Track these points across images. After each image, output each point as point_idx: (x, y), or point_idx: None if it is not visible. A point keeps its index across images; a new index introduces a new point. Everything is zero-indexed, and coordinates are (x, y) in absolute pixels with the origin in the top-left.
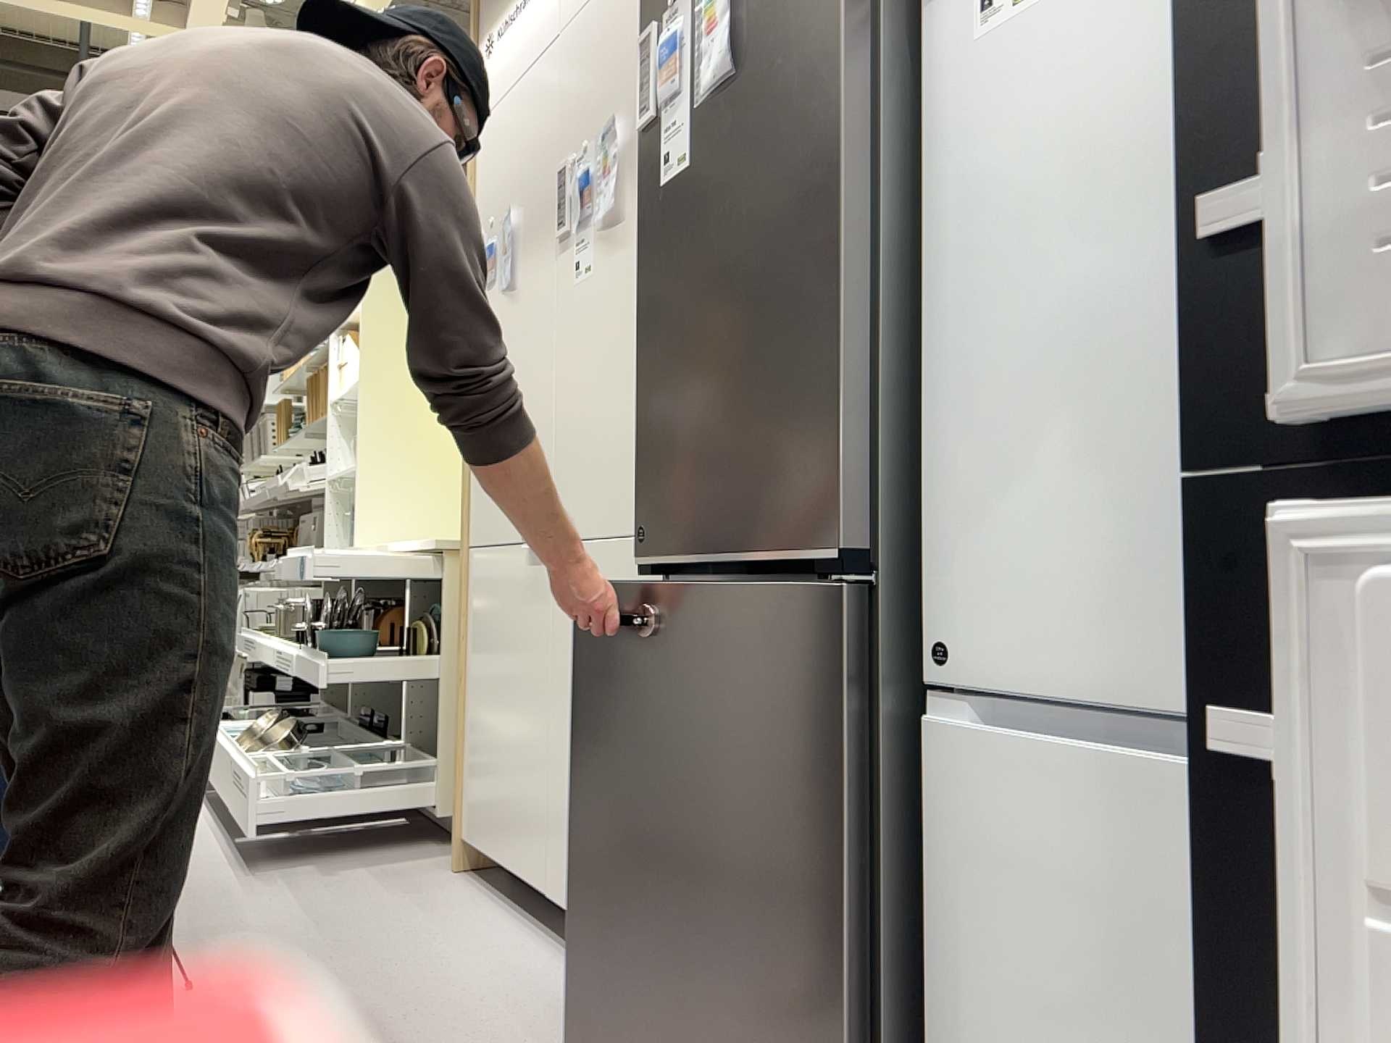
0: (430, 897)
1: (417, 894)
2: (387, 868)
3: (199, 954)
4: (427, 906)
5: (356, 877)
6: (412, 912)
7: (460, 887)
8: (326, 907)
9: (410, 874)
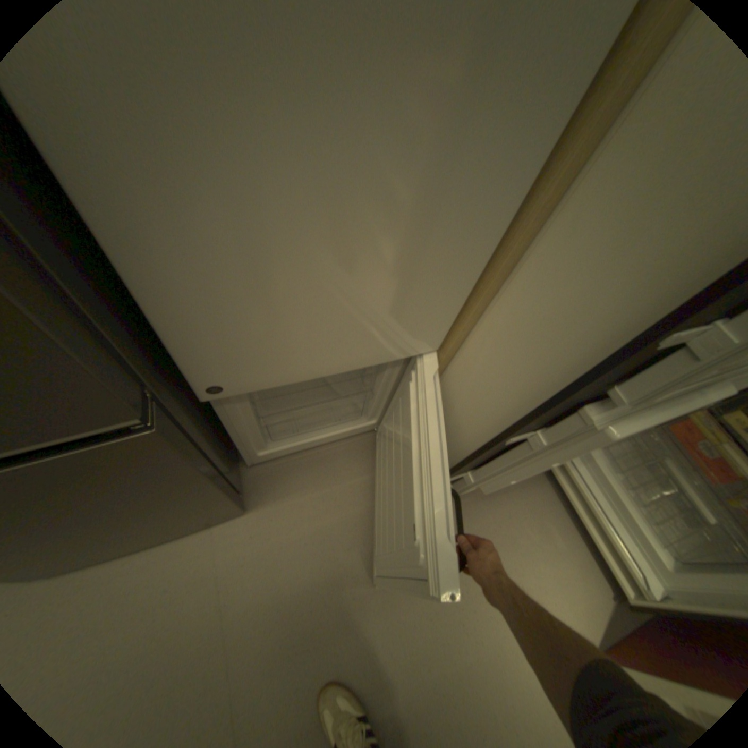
0: None
1: None
2: None
3: None
4: None
5: None
6: None
7: None
8: None
9: None
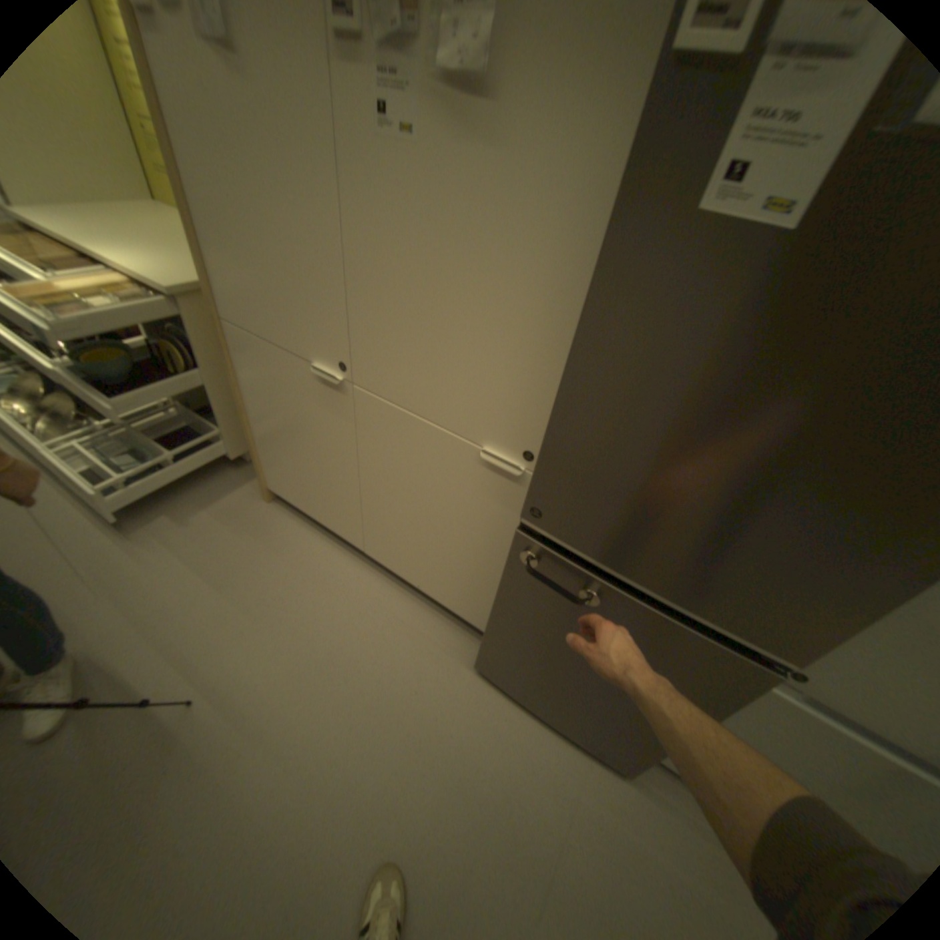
0: (272, 536)
1: (261, 534)
2: (220, 507)
3: (162, 653)
4: (277, 547)
5: (207, 523)
6: (271, 556)
7: (283, 519)
8: (211, 566)
9: (241, 511)
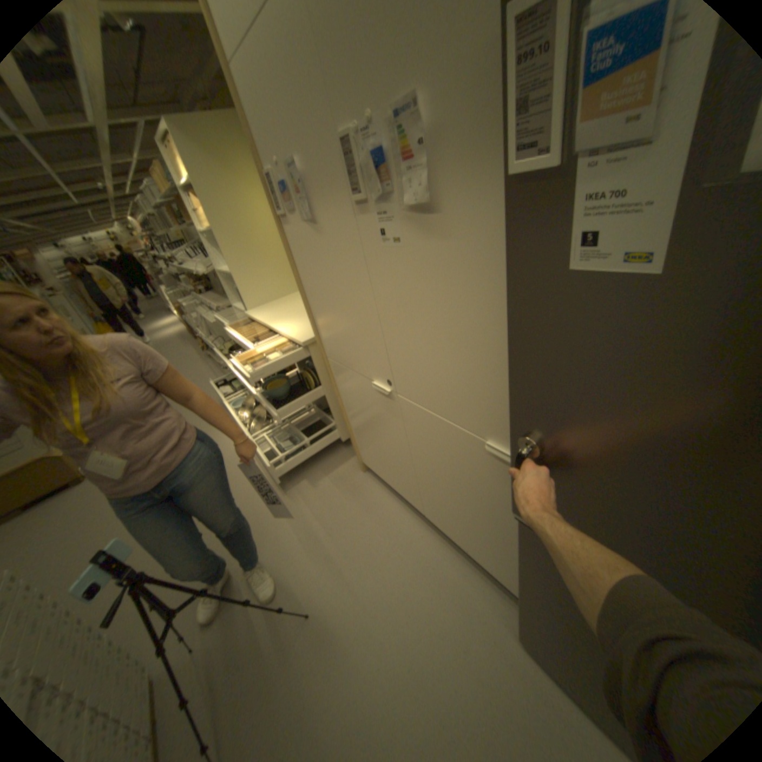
0: (363, 497)
1: (357, 495)
2: (334, 474)
3: (295, 576)
4: (366, 506)
5: (326, 485)
6: (362, 513)
7: (371, 485)
8: (326, 517)
9: (346, 477)
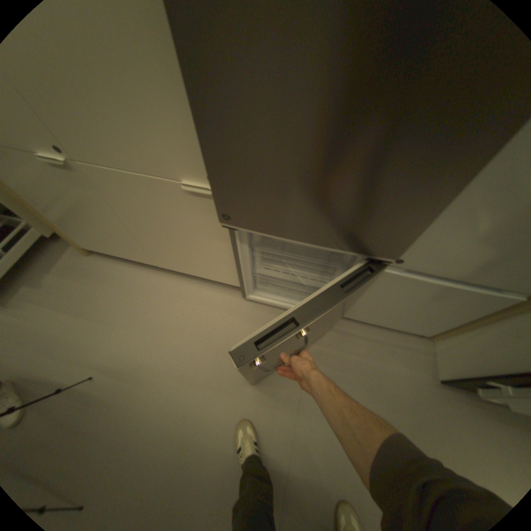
0: (96, 275)
1: (89, 276)
2: (55, 269)
3: (60, 360)
4: (103, 280)
5: (51, 281)
6: (101, 287)
7: (99, 263)
8: (67, 305)
9: (70, 267)
